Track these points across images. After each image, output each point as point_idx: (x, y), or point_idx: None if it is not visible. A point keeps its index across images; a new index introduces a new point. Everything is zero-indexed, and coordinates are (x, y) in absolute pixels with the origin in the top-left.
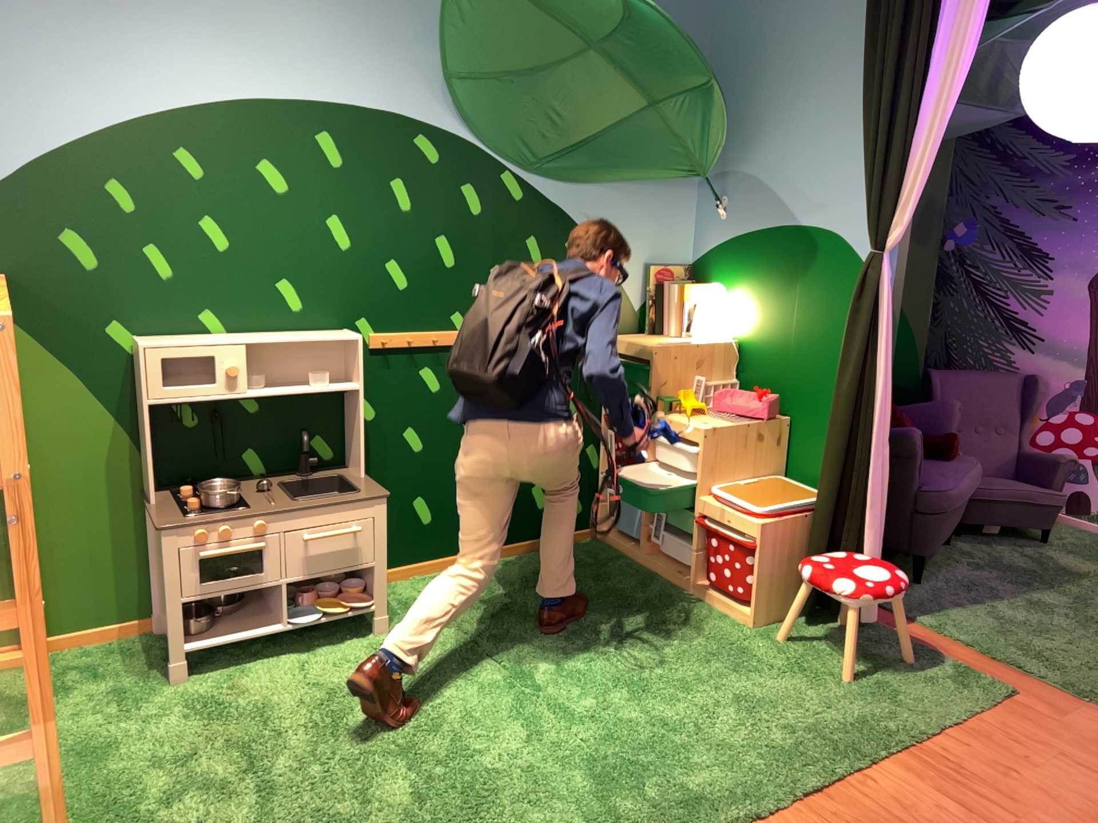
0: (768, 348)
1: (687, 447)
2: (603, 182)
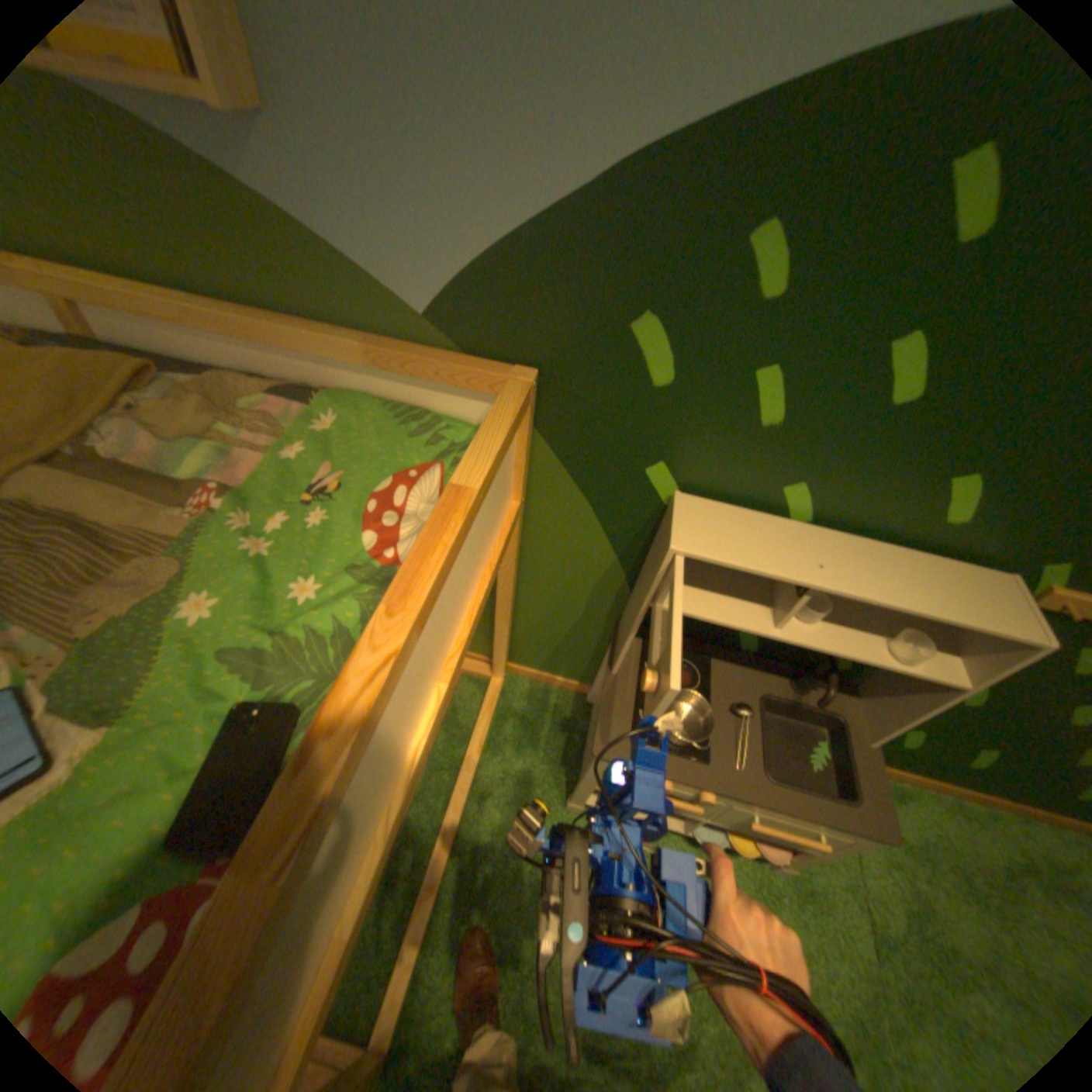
0: None
1: None
2: None
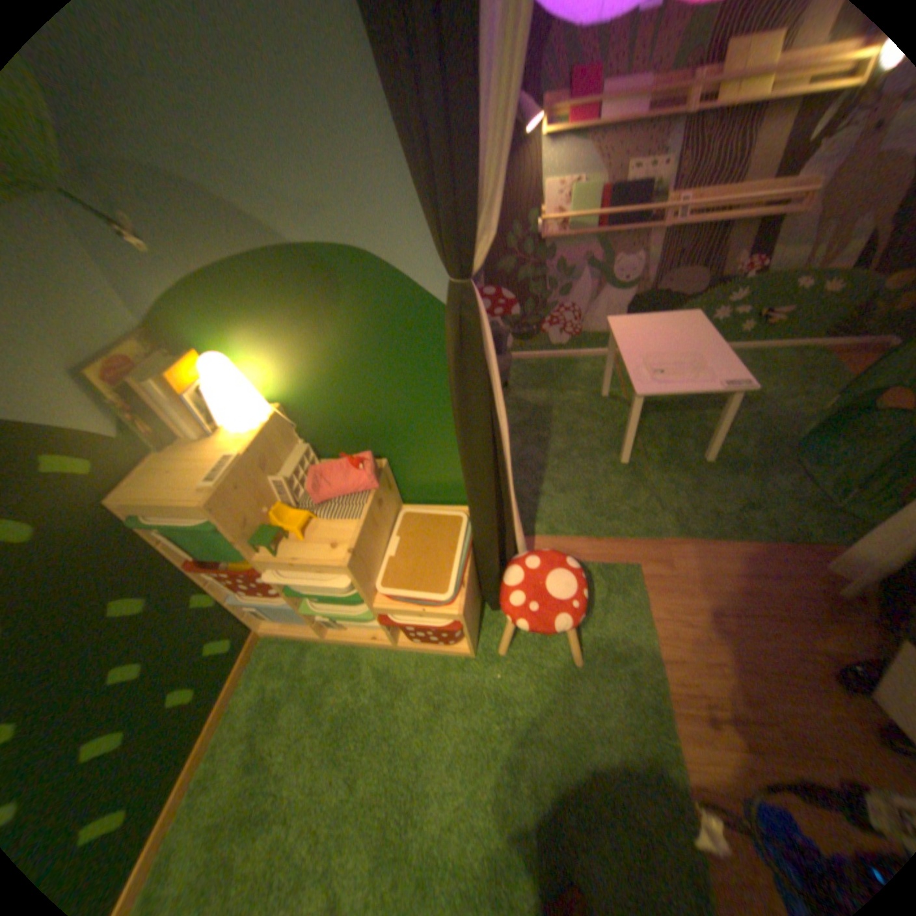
0: (331, 400)
1: (336, 576)
2: None
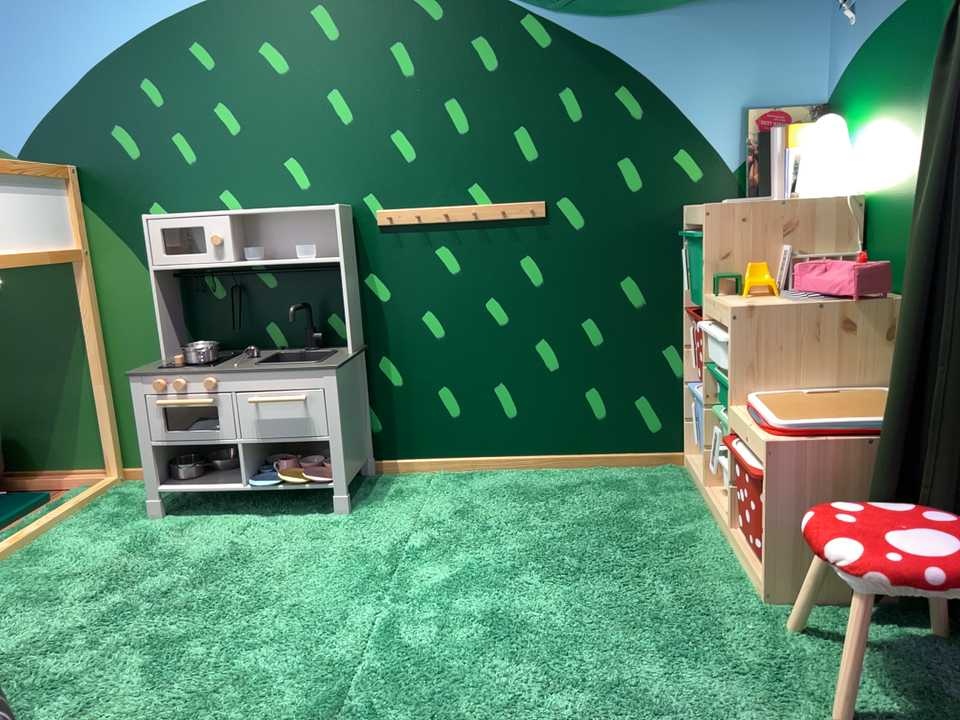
0: (899, 192)
1: (728, 336)
2: (664, 1)
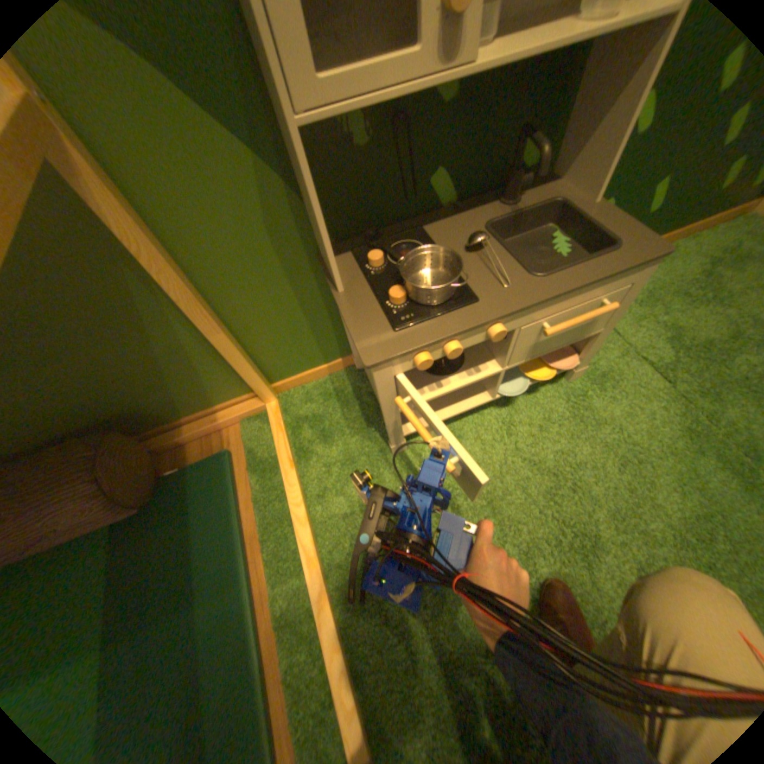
0: None
1: None
2: None
